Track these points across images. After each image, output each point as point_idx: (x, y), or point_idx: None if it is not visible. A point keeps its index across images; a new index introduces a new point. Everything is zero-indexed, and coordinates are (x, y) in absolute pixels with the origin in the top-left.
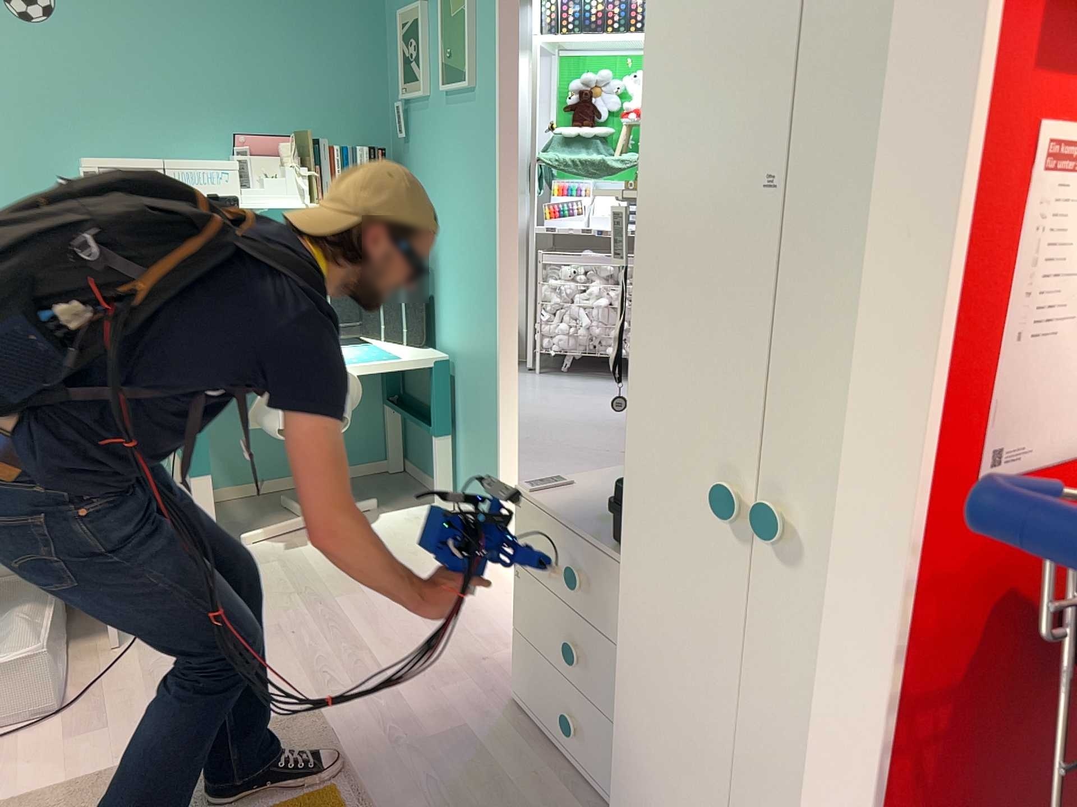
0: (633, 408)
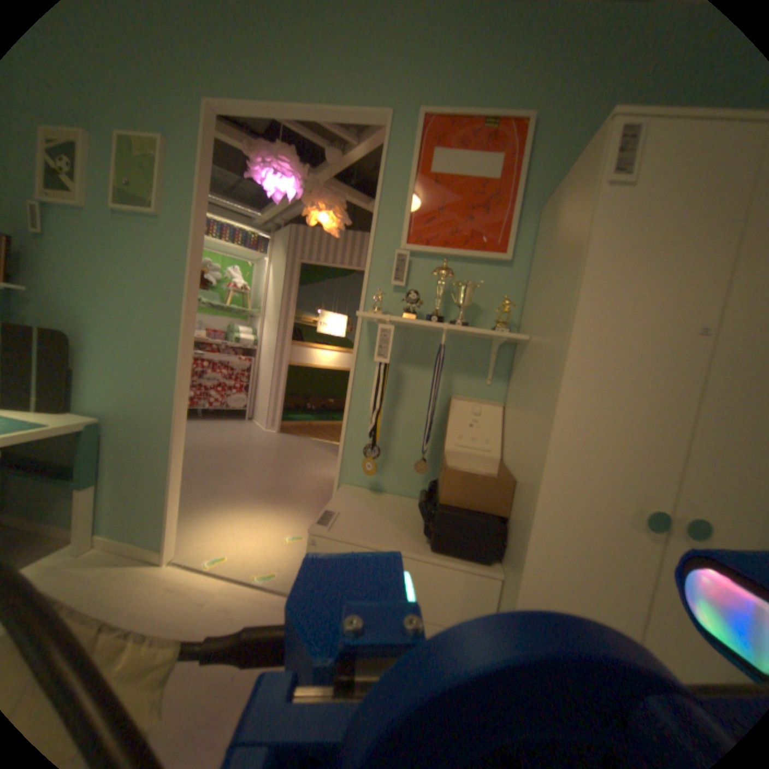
0: (550, 470)
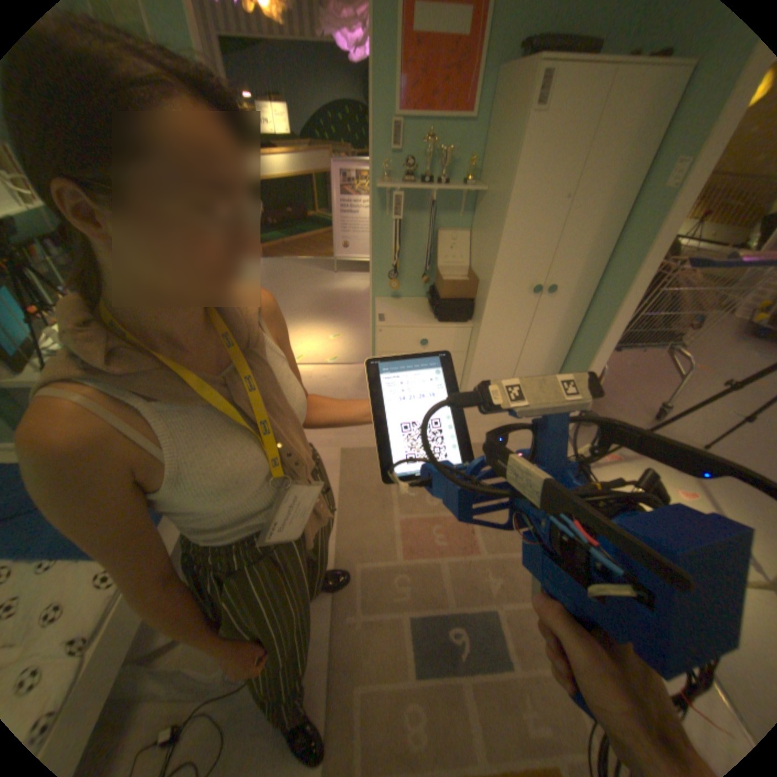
0: (494, 275)
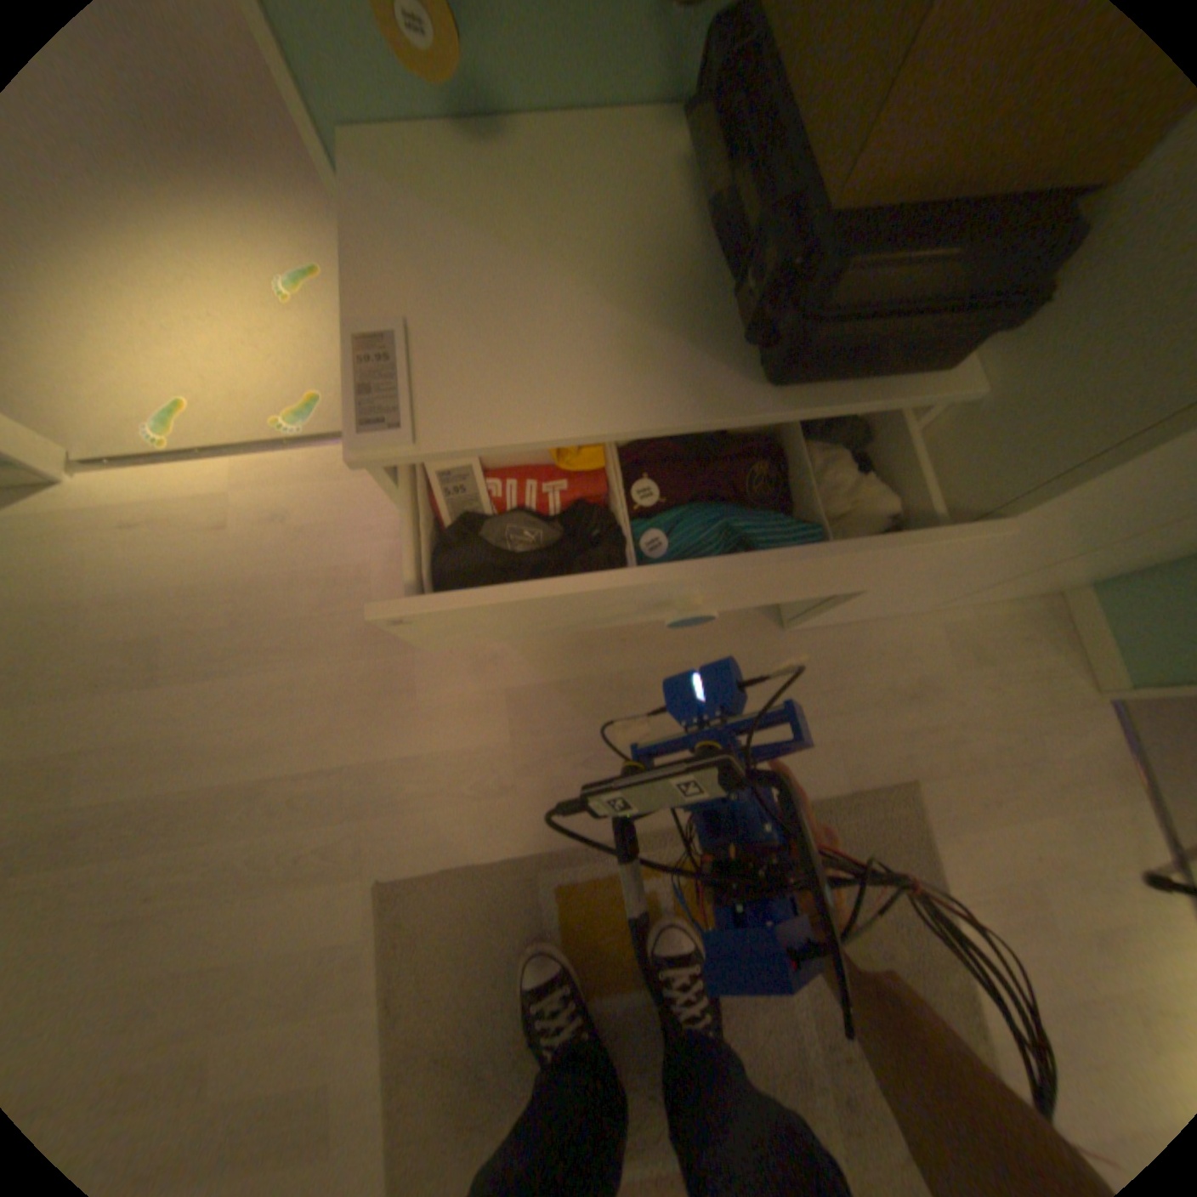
0: None
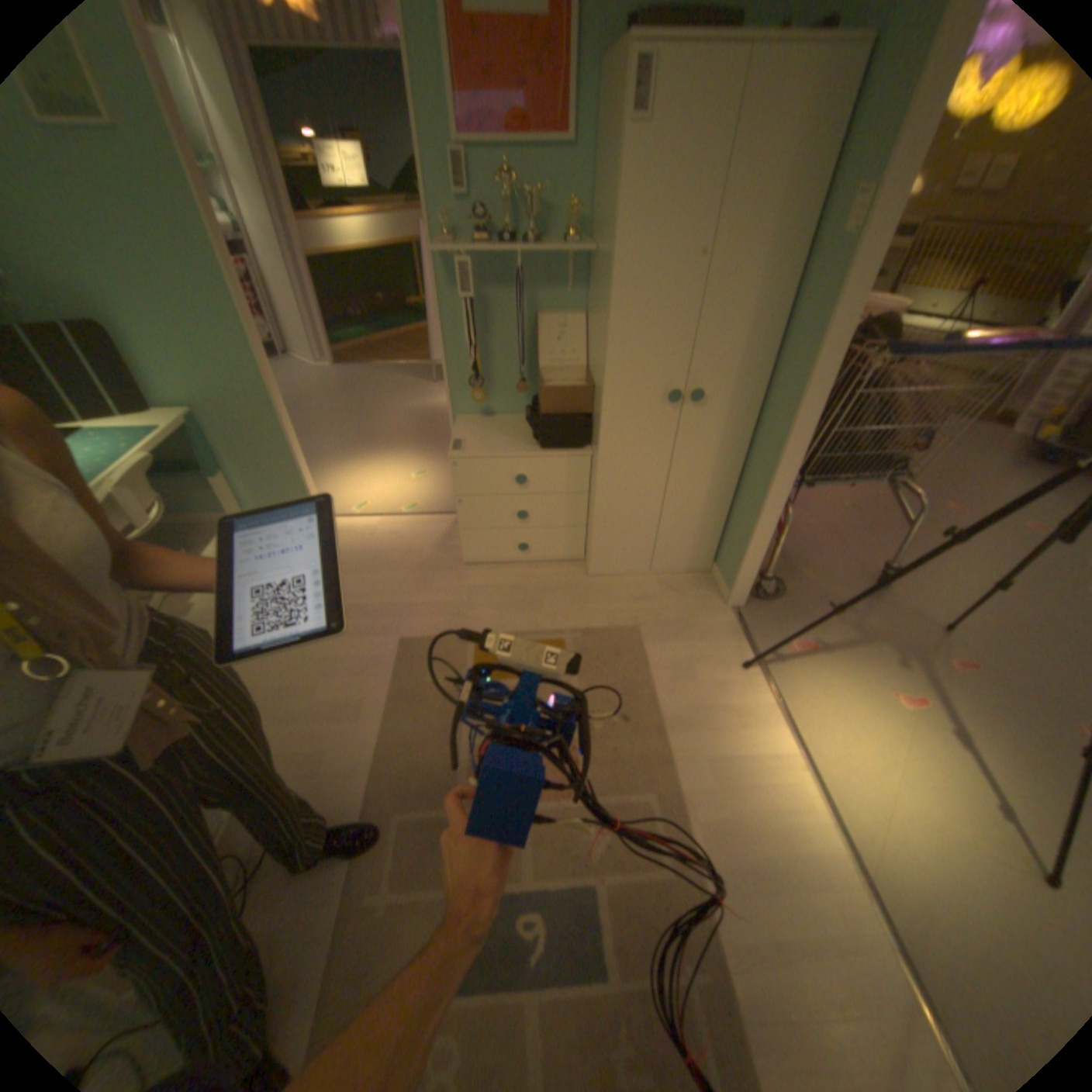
0: (606, 375)
